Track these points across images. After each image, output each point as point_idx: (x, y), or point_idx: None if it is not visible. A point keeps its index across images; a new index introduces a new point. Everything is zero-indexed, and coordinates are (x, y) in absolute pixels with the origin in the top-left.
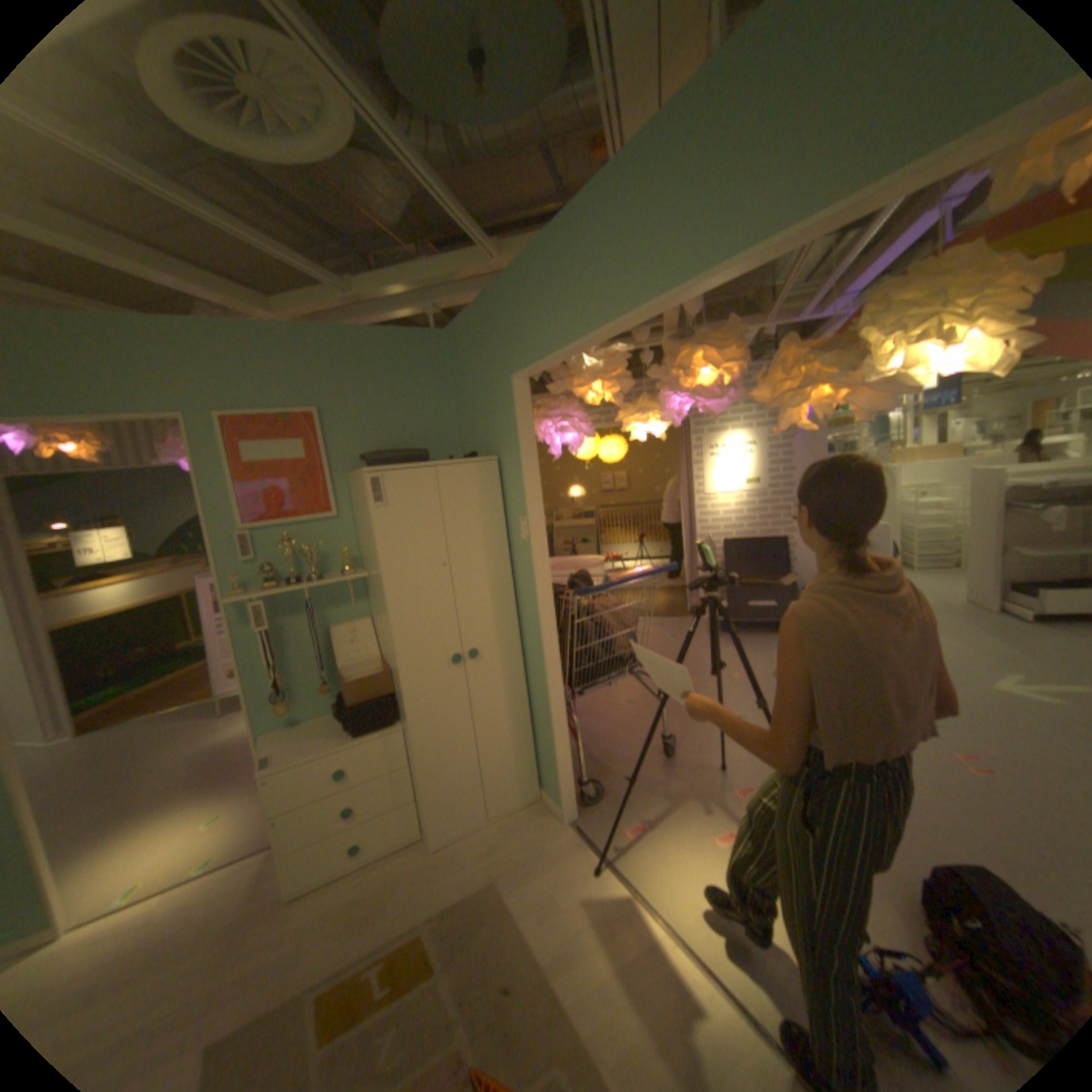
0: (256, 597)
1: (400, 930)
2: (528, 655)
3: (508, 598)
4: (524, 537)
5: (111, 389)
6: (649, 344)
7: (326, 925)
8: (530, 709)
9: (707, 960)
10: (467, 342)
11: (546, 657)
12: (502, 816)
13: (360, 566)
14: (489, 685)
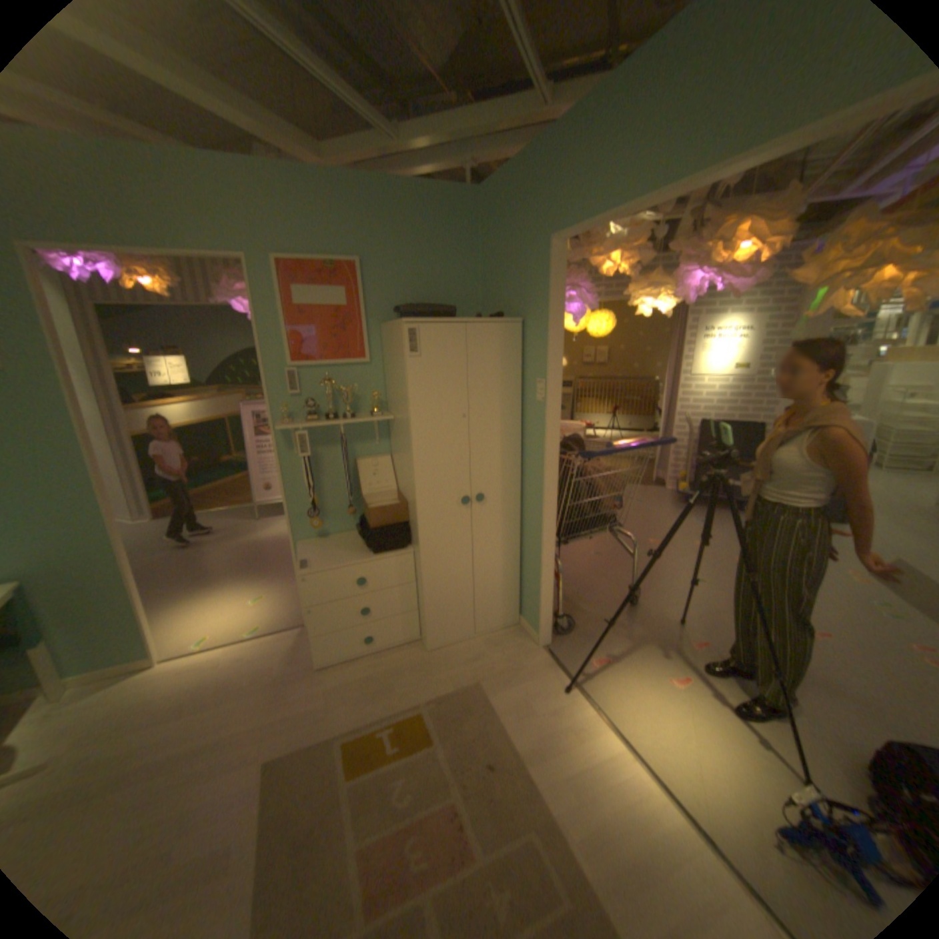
0: (302, 426)
1: (405, 706)
2: (525, 504)
3: (514, 452)
4: (539, 398)
5: (186, 224)
6: (669, 217)
7: (347, 692)
8: (520, 550)
9: (662, 777)
10: (504, 198)
11: (545, 508)
12: (487, 631)
13: (386, 409)
14: (490, 525)
